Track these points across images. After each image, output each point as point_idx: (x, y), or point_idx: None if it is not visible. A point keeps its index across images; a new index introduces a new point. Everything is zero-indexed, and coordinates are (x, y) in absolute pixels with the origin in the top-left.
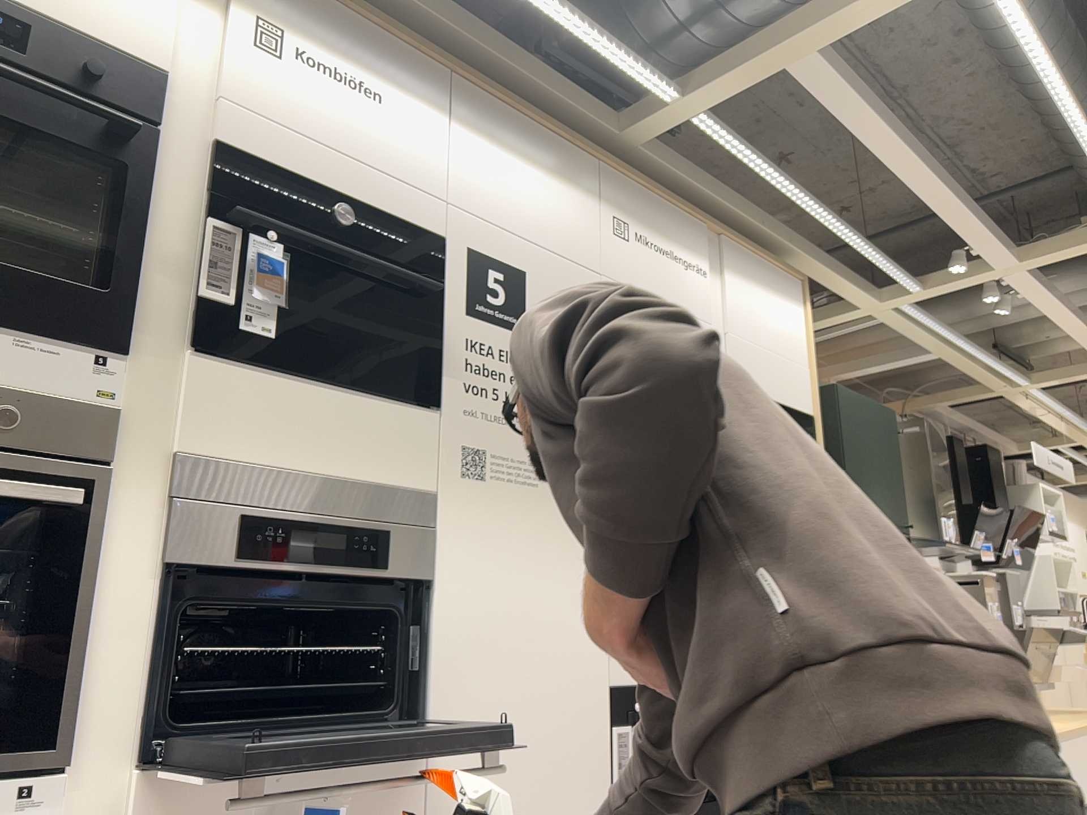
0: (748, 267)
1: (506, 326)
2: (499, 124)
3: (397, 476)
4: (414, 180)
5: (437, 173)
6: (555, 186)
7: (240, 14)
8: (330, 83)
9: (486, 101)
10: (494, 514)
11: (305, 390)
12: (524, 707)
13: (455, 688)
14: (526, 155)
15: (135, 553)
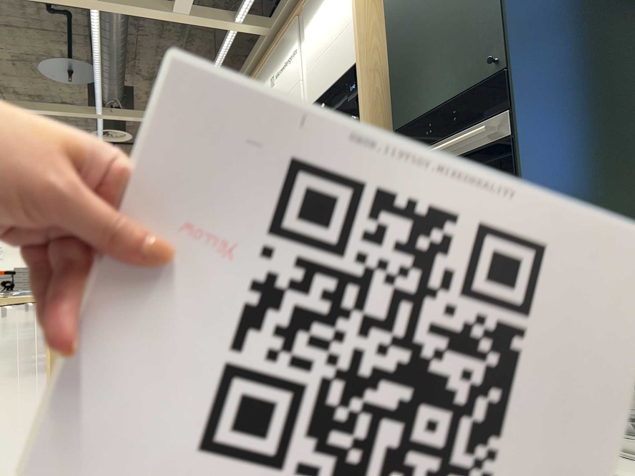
0: (315, 3)
1: None
2: None
3: None
4: None
5: None
6: None
7: None
8: None
9: None
10: None
11: None
12: None
13: None
14: None
15: None
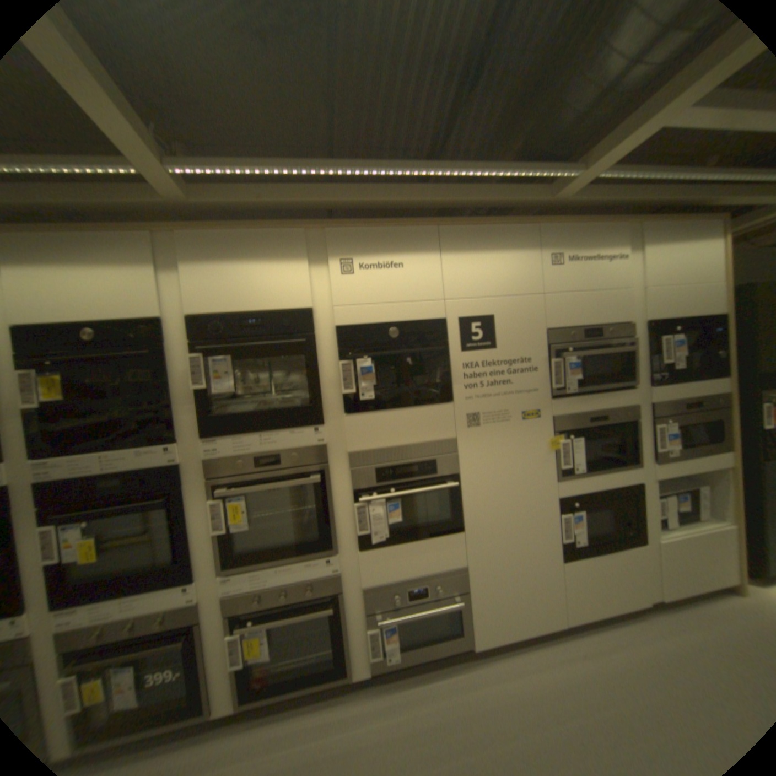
0: (668, 234)
1: (483, 349)
2: (469, 240)
3: (436, 436)
4: (424, 298)
5: (436, 288)
6: (507, 257)
7: (332, 264)
8: (376, 272)
9: (459, 231)
10: (486, 439)
11: (390, 415)
12: (510, 514)
13: (474, 512)
14: (487, 249)
15: (343, 487)
